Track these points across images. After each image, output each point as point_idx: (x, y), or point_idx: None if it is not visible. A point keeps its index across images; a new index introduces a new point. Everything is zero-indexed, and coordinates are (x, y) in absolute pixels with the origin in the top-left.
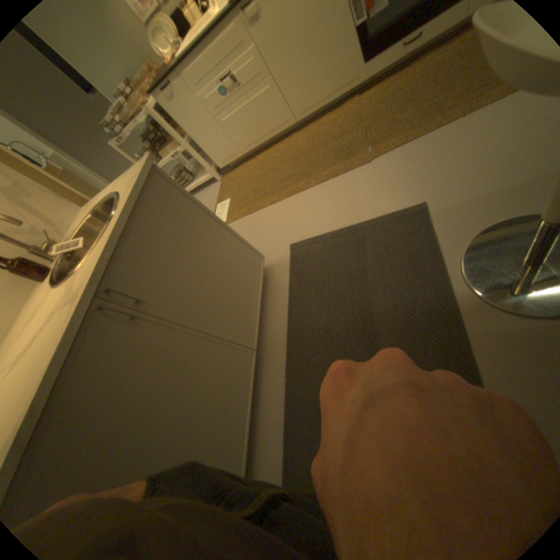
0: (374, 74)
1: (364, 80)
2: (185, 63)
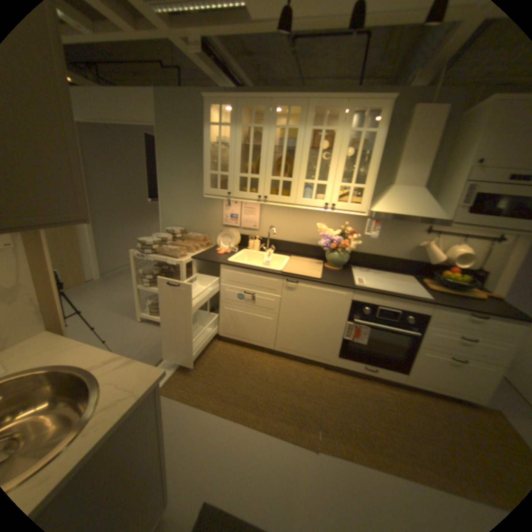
0: (339, 367)
1: (332, 365)
2: (231, 268)
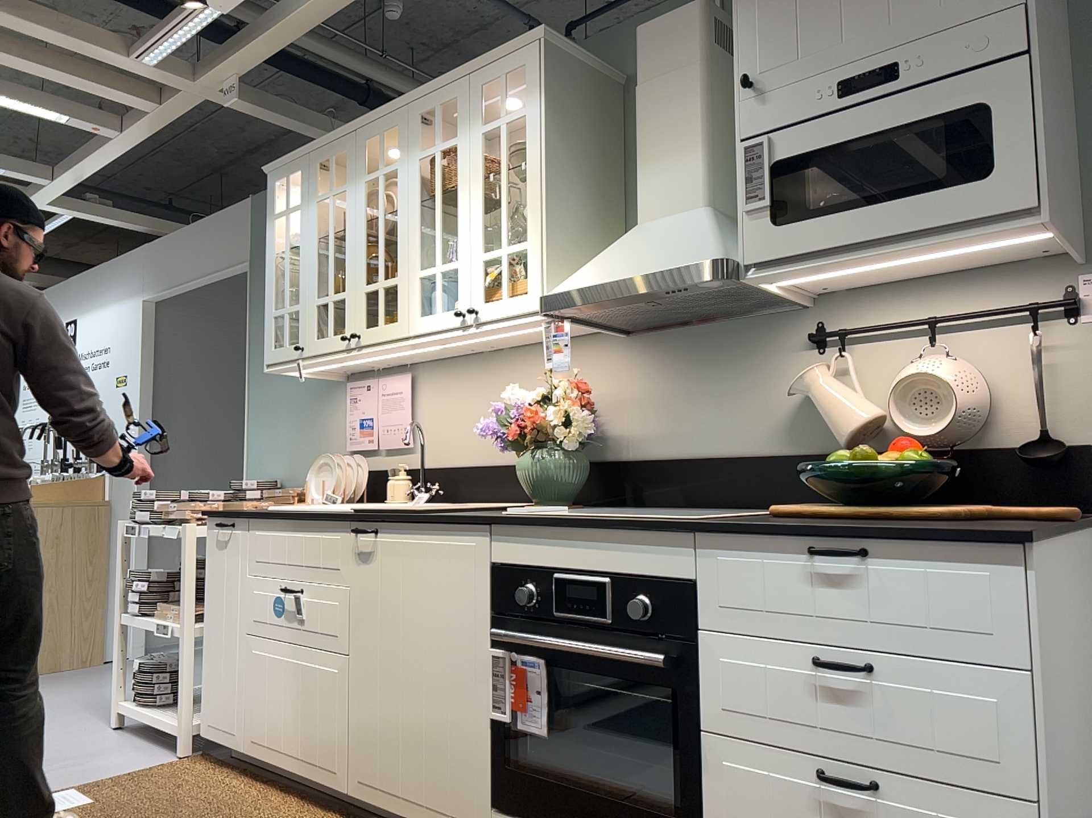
0: None
1: None
2: (264, 524)
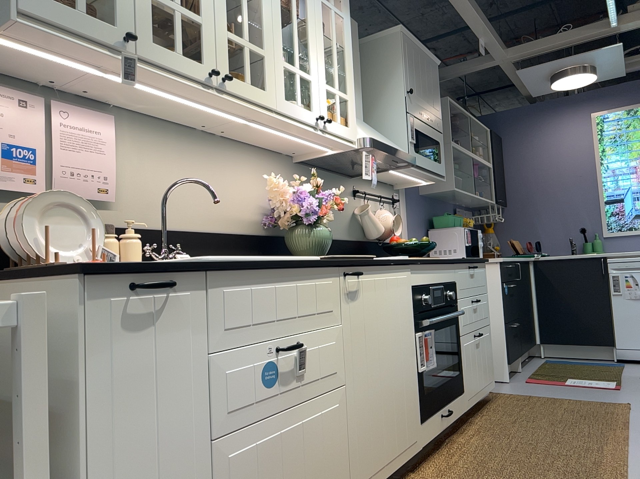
0: (425, 445)
1: (419, 450)
2: (235, 278)
